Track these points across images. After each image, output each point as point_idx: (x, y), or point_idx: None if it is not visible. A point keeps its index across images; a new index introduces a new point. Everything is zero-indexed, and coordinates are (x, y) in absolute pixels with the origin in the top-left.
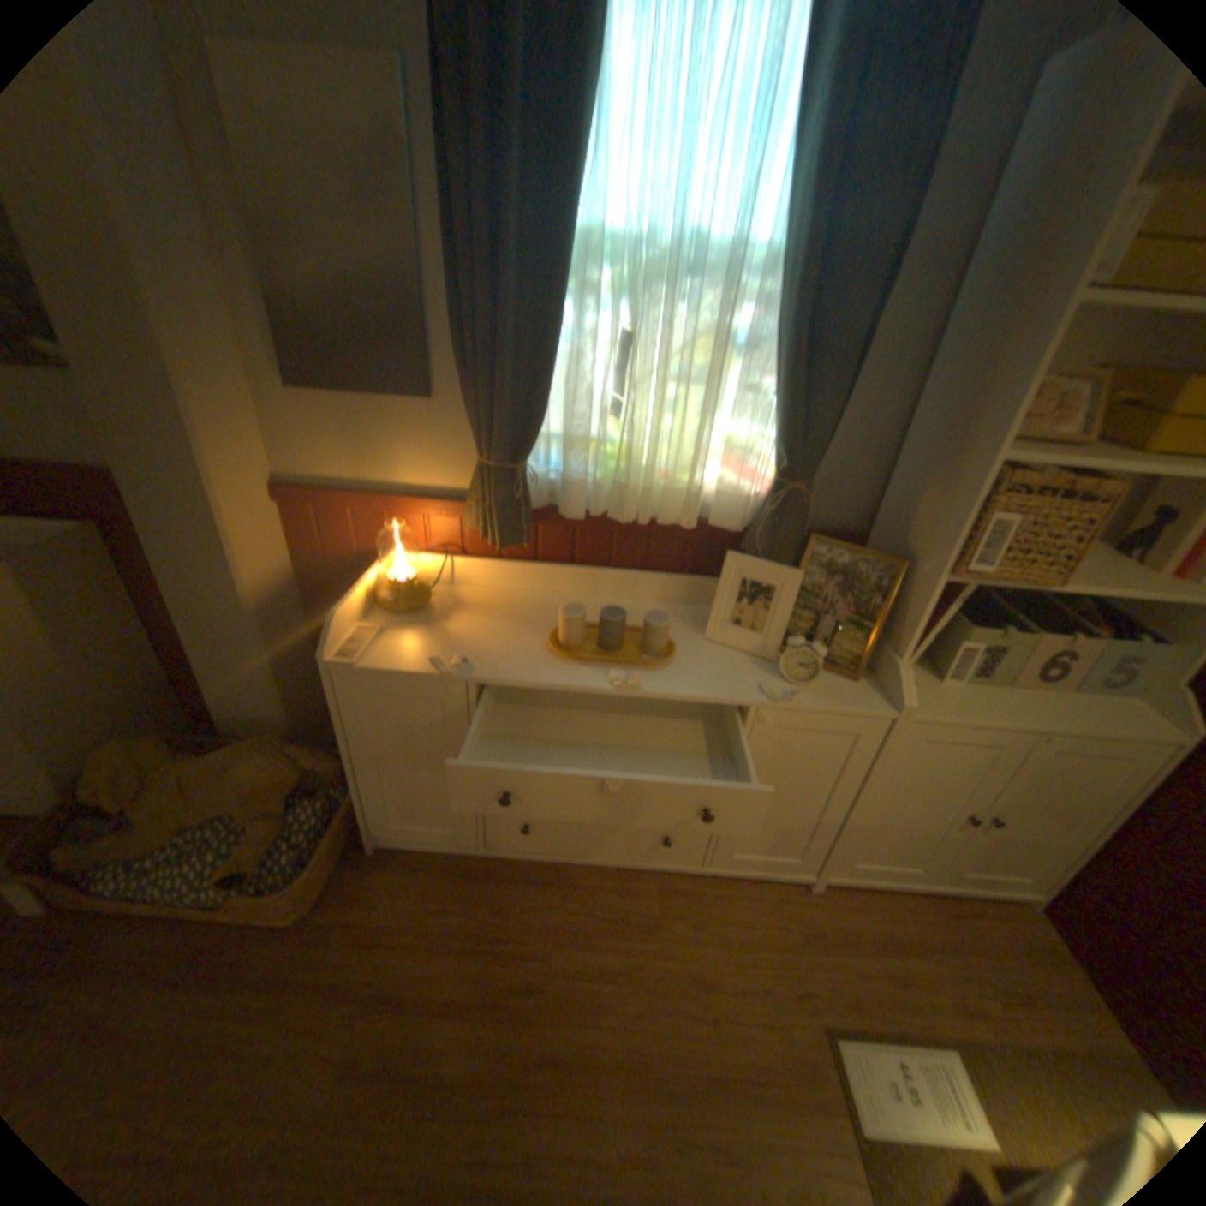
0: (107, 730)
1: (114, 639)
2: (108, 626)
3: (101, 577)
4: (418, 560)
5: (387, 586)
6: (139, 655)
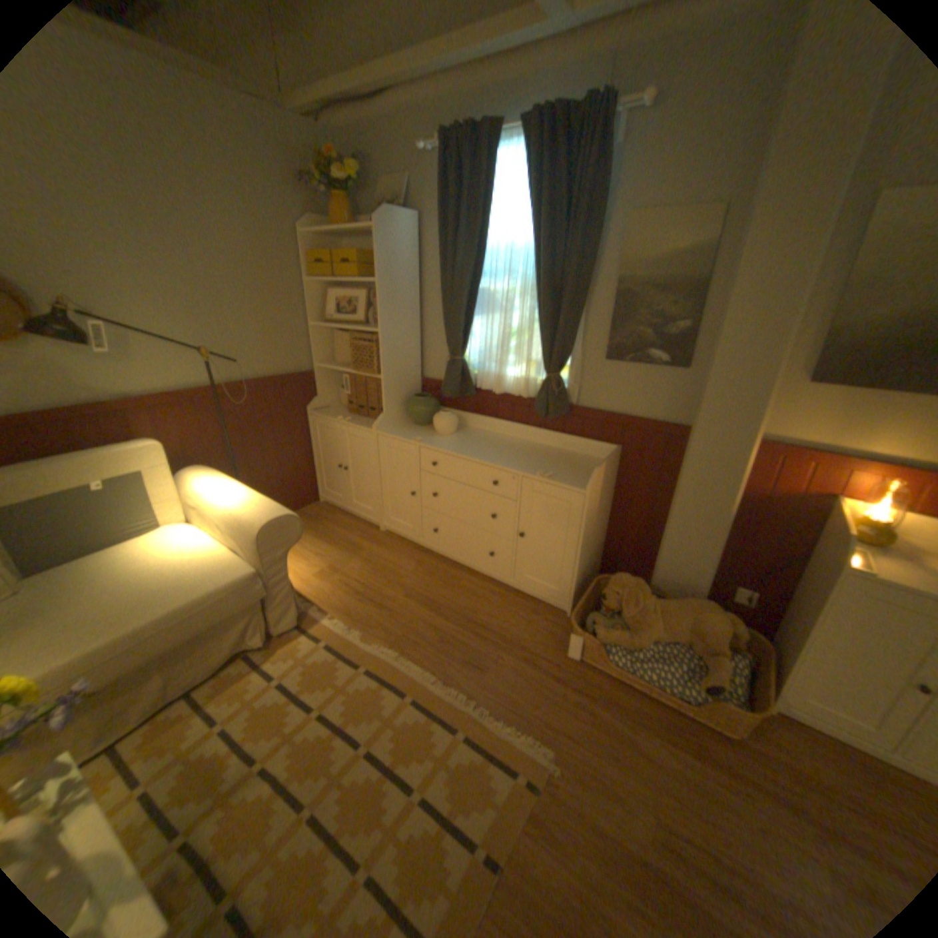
0: (588, 565)
1: (604, 514)
2: (605, 506)
3: (613, 477)
4: (870, 509)
5: (865, 524)
6: (604, 526)
